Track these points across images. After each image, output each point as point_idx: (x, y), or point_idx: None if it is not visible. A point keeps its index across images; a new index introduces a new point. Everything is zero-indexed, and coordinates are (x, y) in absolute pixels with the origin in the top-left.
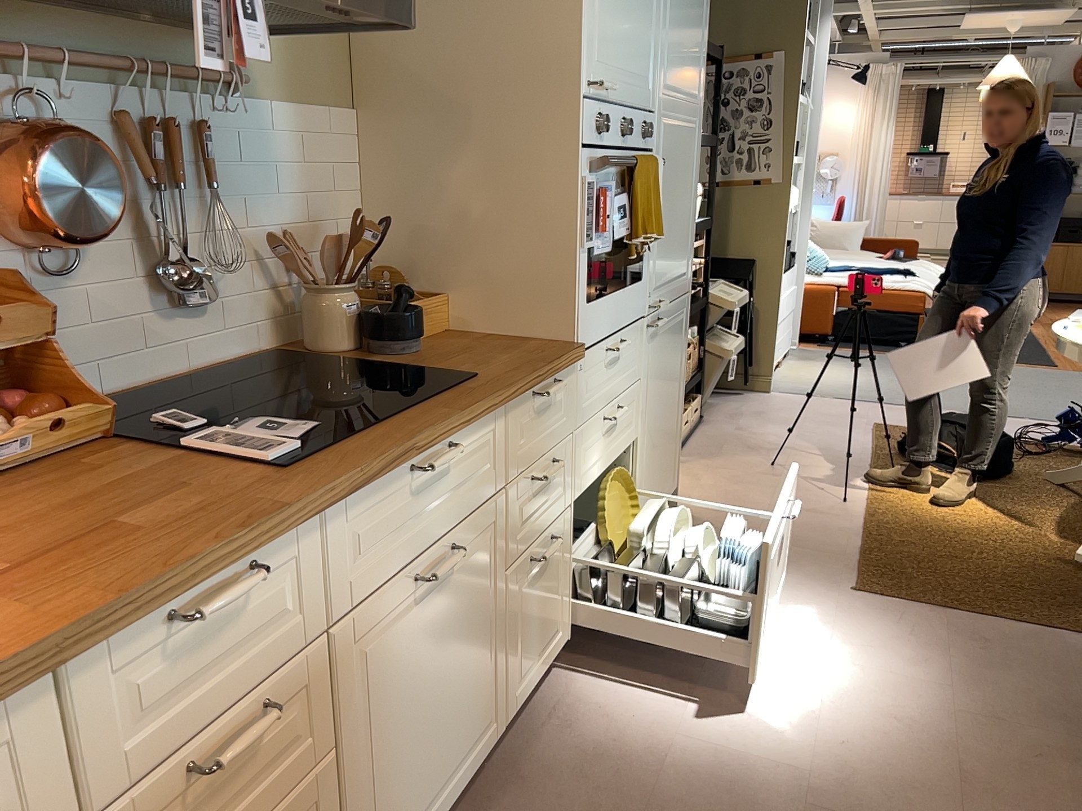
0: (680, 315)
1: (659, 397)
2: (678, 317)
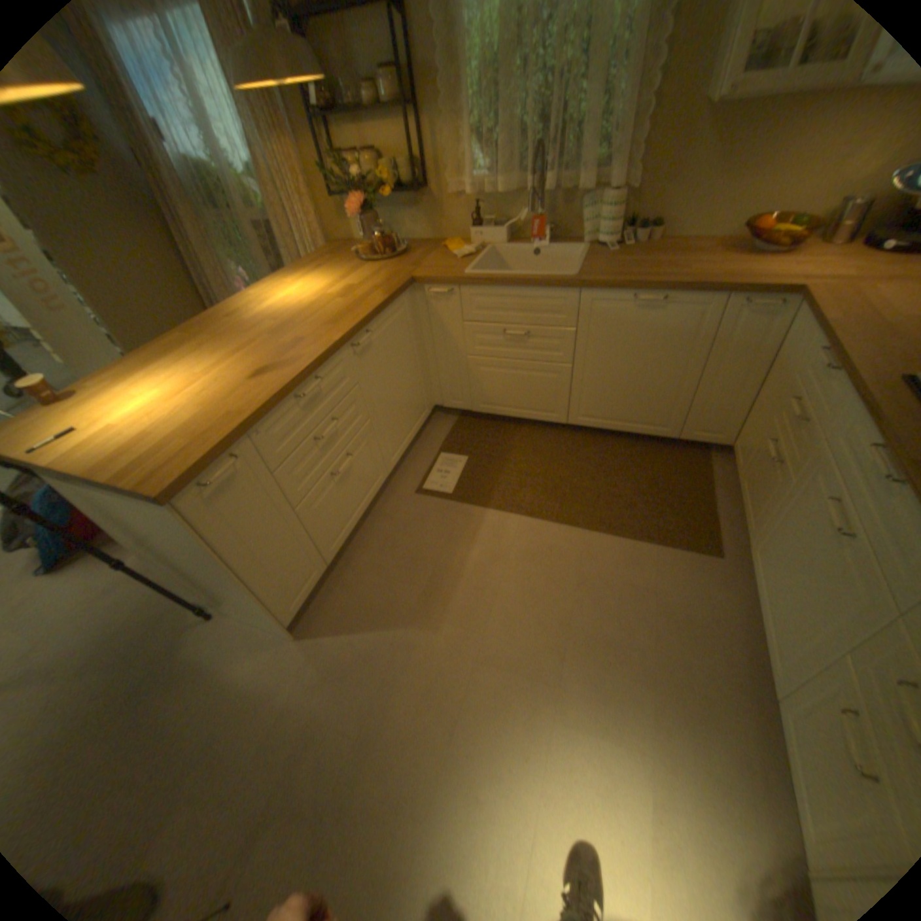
0: None
1: None
2: None
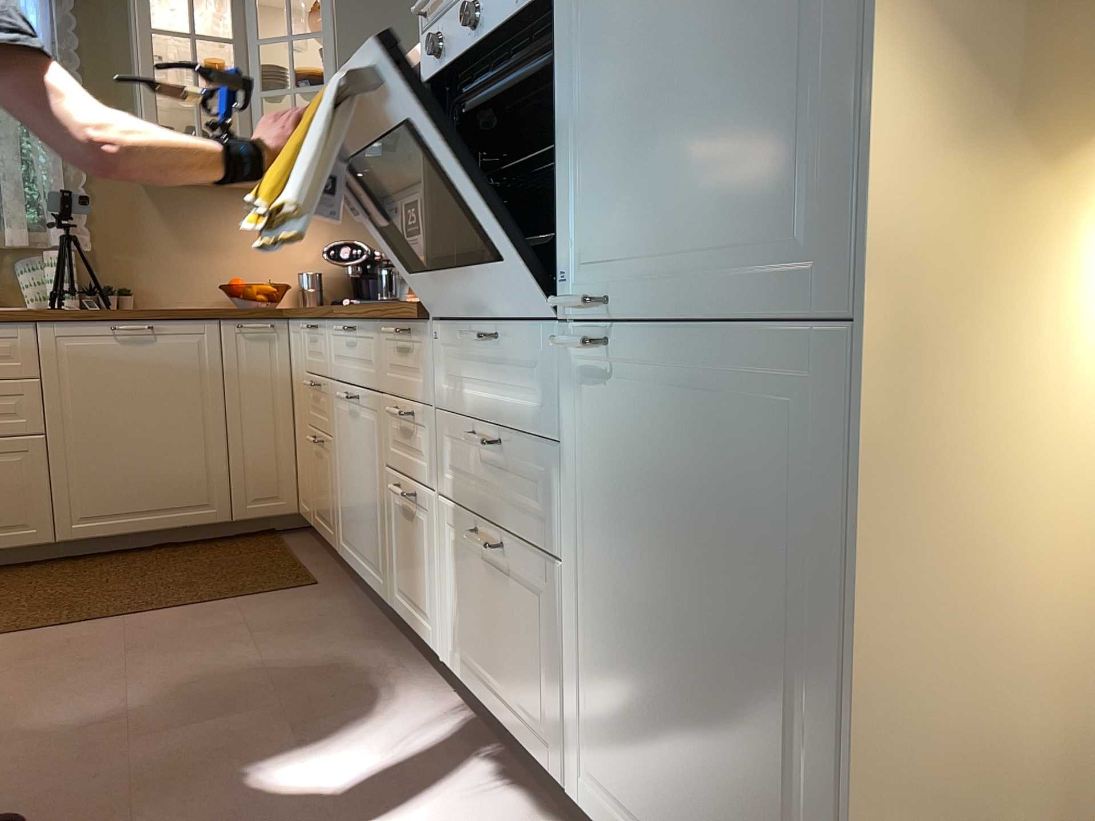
0: (766, 387)
1: (643, 557)
2: (752, 388)
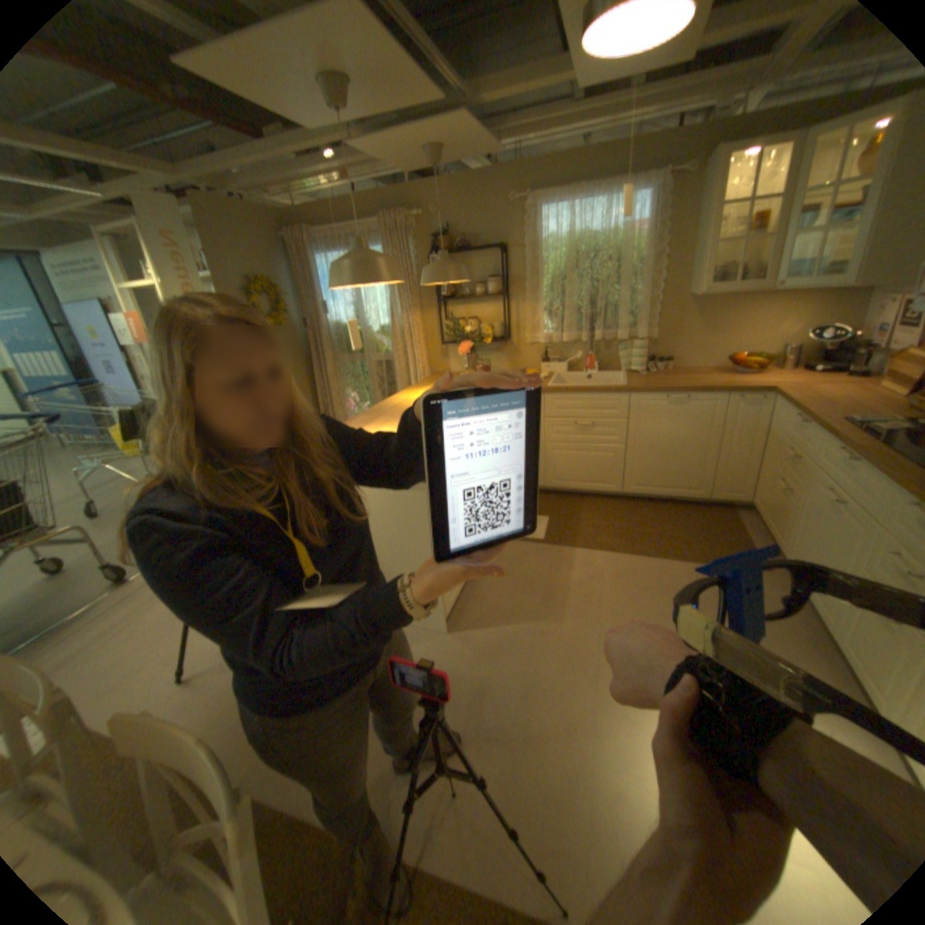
0: None
1: None
2: None
